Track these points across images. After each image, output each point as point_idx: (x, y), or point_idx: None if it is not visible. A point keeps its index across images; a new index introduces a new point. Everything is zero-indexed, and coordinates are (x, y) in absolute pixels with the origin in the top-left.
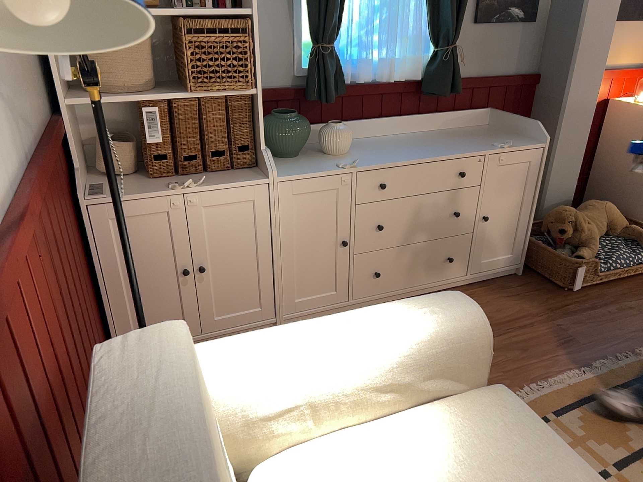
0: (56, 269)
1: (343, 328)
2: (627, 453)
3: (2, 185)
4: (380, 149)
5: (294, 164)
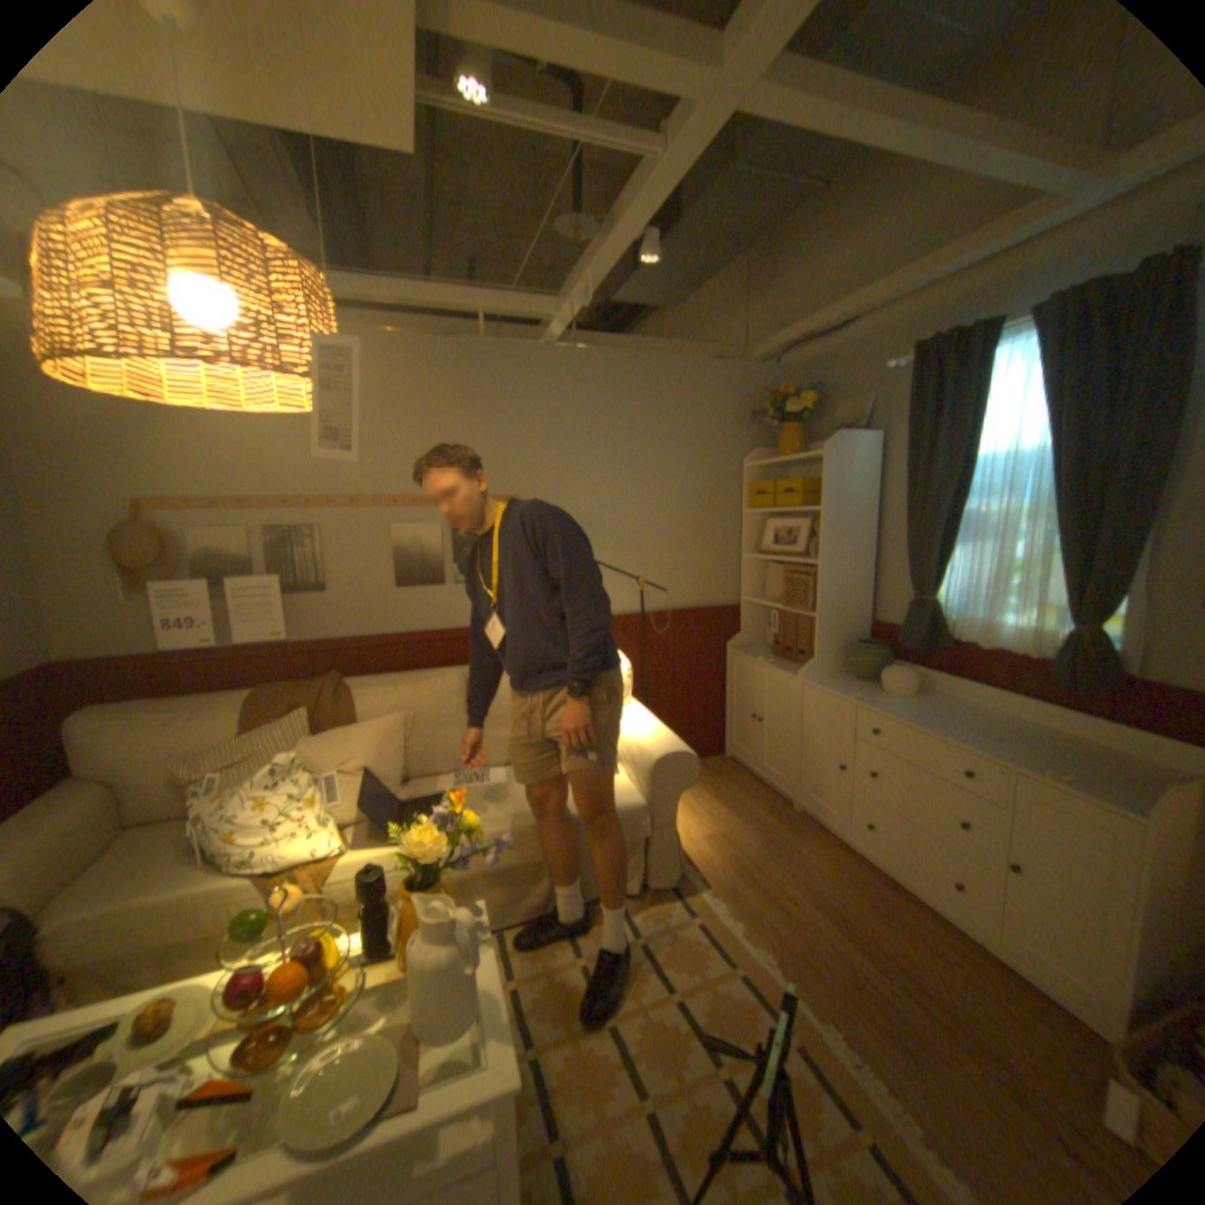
0: (654, 656)
1: (641, 721)
2: (705, 1029)
3: (622, 611)
4: (936, 711)
5: (843, 683)
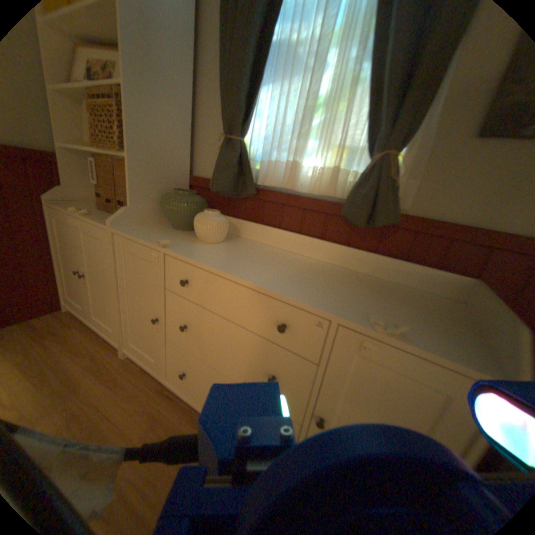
0: None
1: None
2: None
3: None
4: (245, 254)
5: (160, 231)
